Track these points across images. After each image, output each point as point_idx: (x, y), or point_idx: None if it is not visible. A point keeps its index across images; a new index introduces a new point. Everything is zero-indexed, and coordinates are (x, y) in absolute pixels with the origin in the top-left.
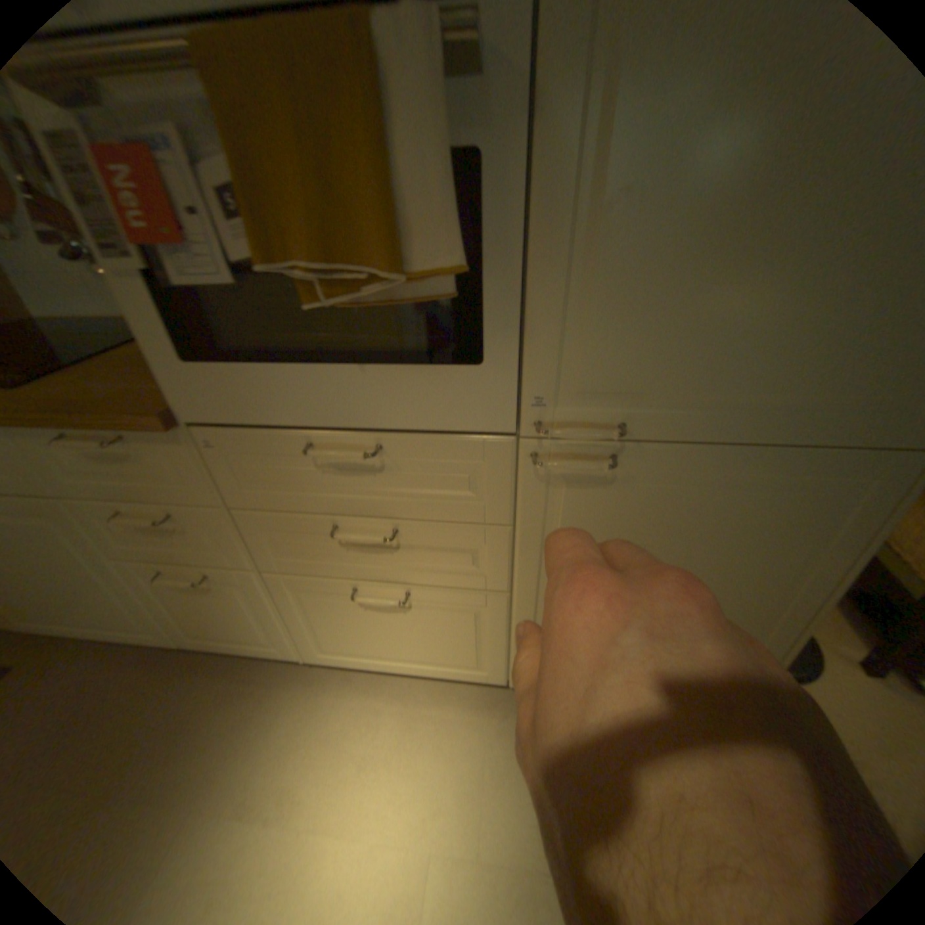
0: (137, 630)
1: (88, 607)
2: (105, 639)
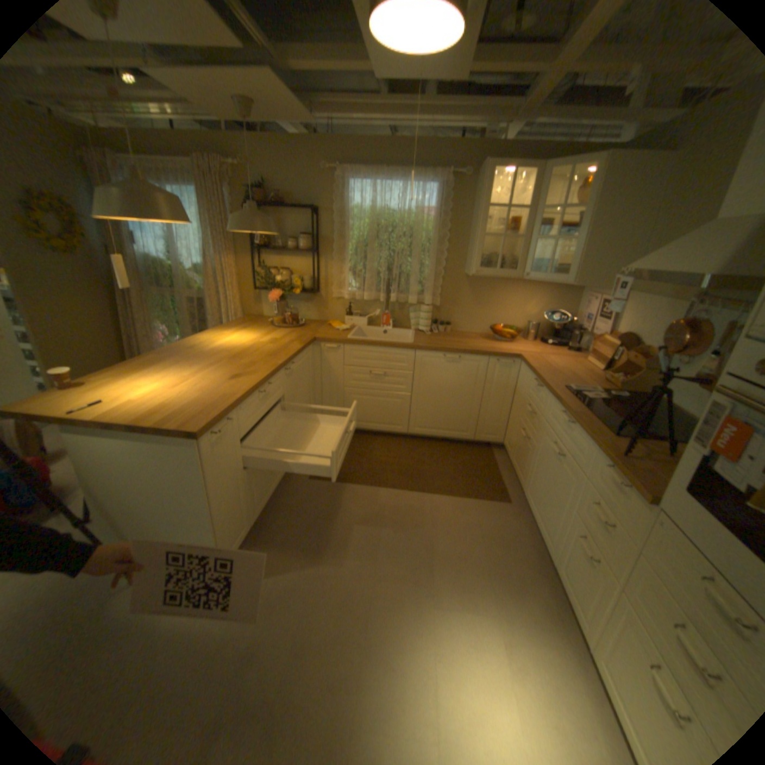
0: (552, 544)
1: (549, 516)
2: (539, 531)
